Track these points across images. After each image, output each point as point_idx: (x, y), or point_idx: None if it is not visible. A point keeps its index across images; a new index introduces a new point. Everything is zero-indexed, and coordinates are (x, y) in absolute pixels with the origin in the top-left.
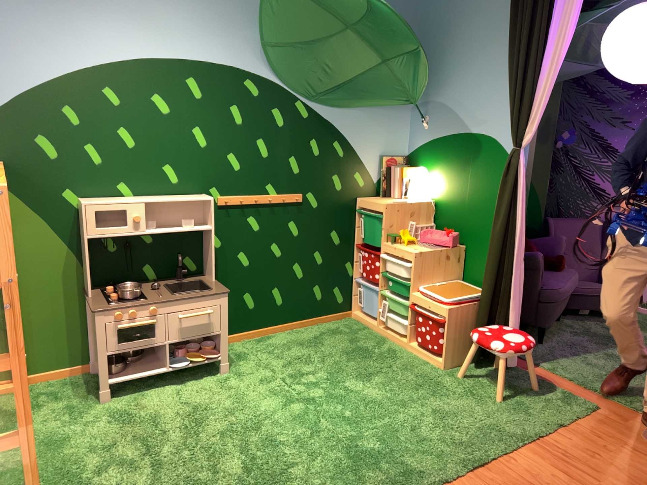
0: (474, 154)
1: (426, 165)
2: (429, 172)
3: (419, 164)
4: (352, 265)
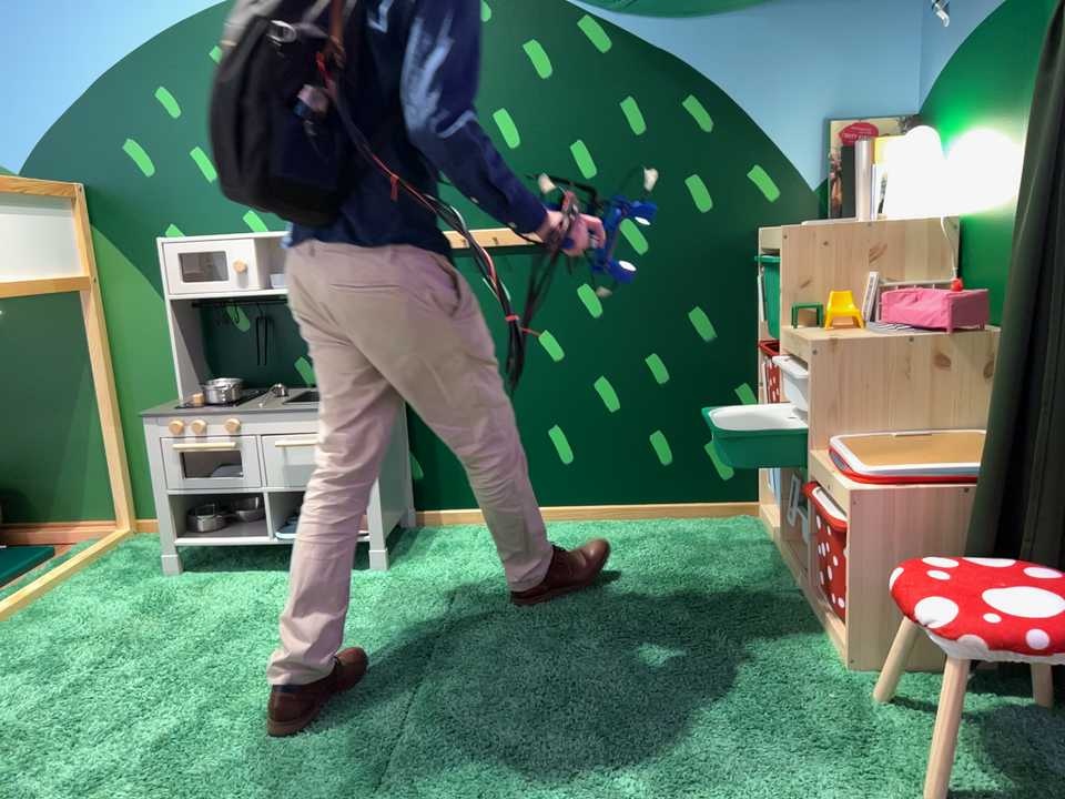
0: (1042, 35)
1: (949, 118)
2: (955, 136)
3: (938, 122)
4: (757, 393)
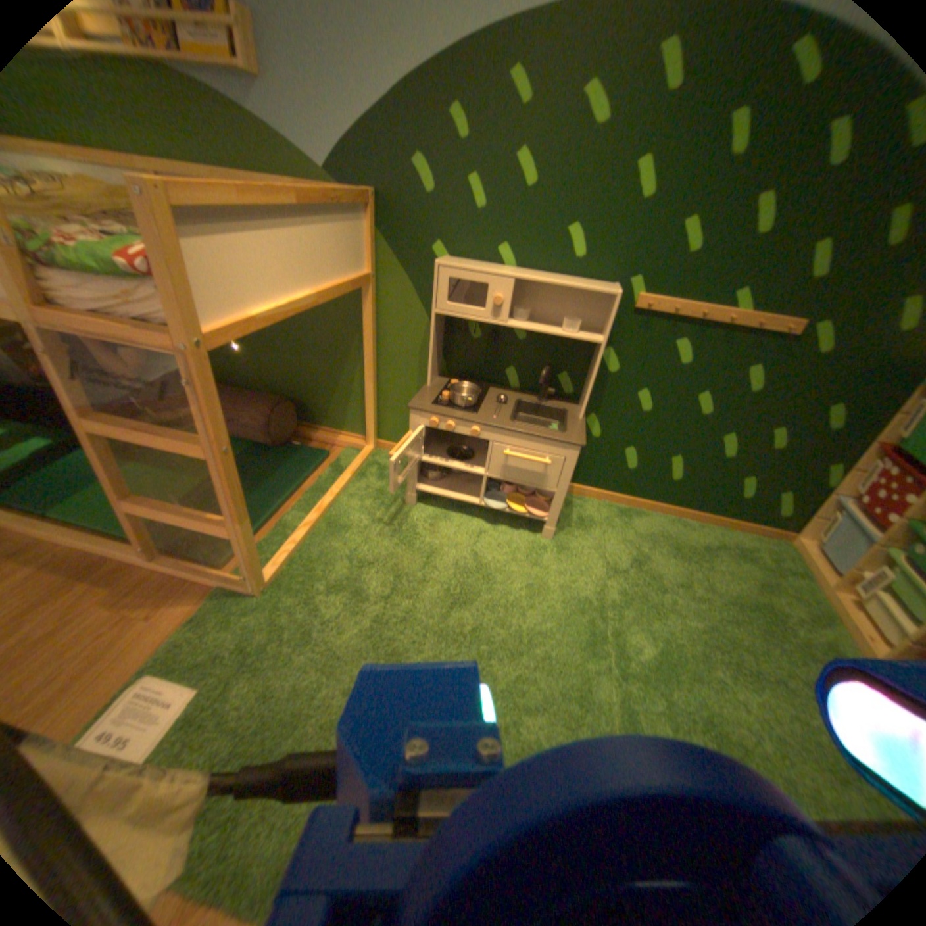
0: None
1: None
2: None
3: None
4: (843, 471)
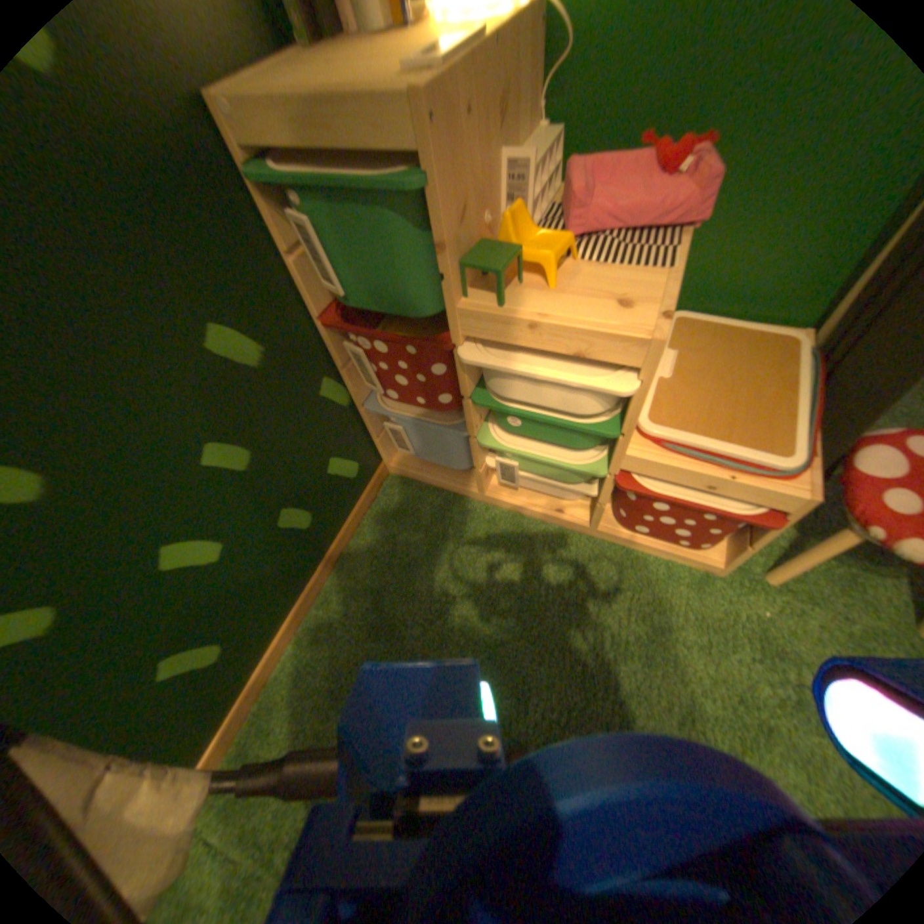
0: None
1: None
2: None
3: None
4: (335, 374)
